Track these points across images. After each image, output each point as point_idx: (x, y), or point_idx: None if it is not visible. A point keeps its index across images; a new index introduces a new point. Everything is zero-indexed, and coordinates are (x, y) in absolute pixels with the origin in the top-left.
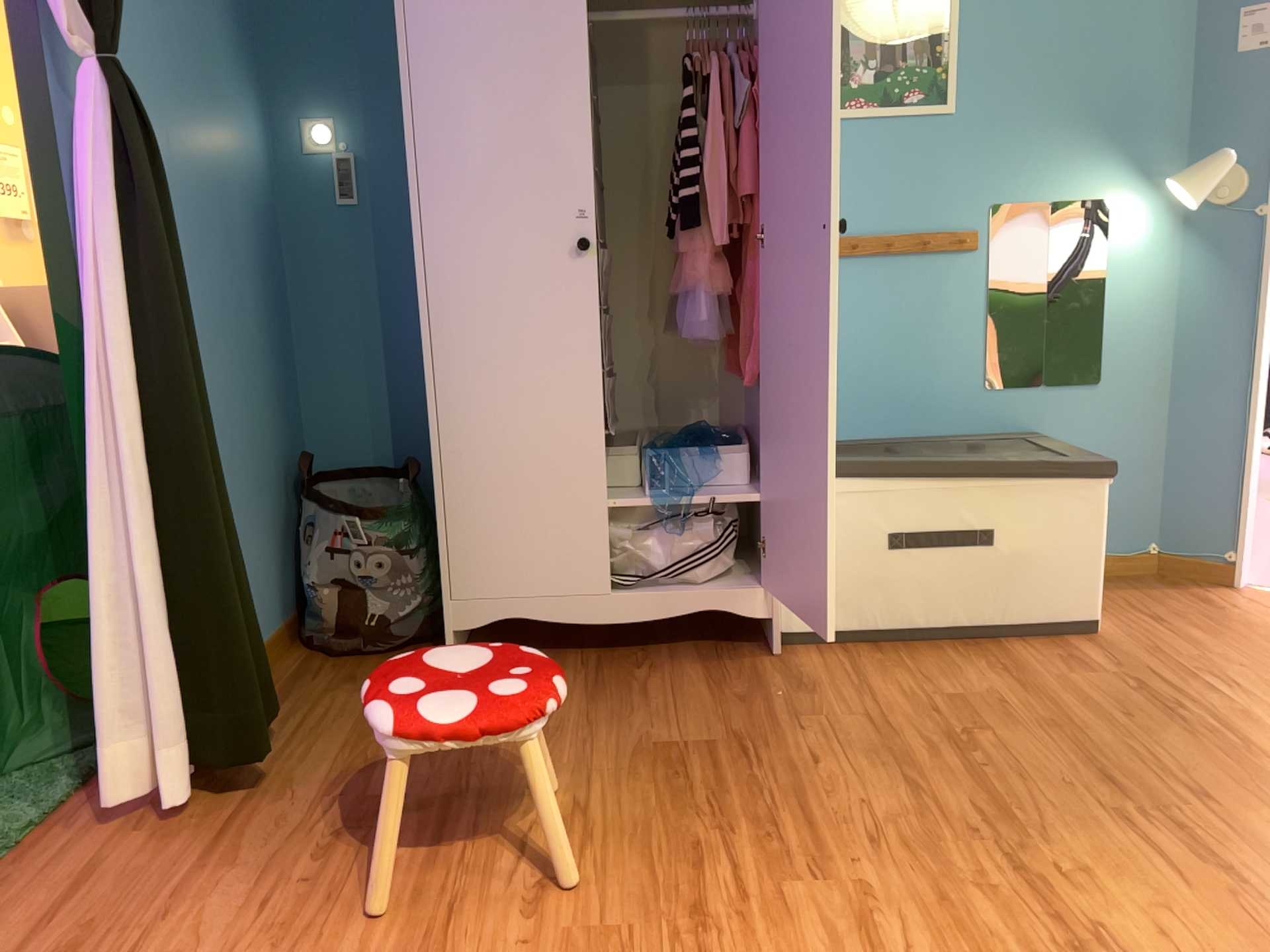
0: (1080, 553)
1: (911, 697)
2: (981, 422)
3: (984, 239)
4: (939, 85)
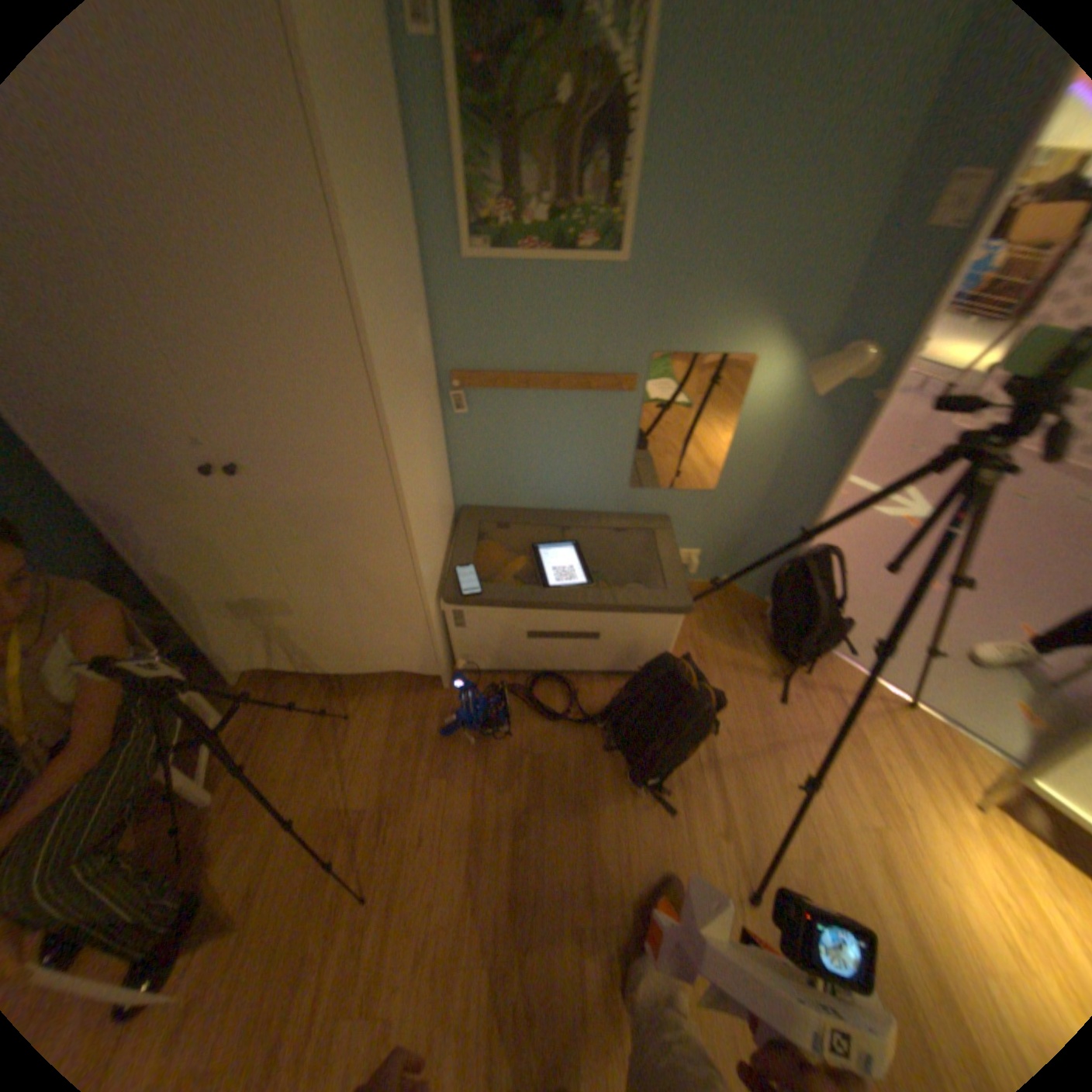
0: (654, 646)
1: (517, 754)
2: (623, 508)
3: (642, 382)
4: (615, 229)
